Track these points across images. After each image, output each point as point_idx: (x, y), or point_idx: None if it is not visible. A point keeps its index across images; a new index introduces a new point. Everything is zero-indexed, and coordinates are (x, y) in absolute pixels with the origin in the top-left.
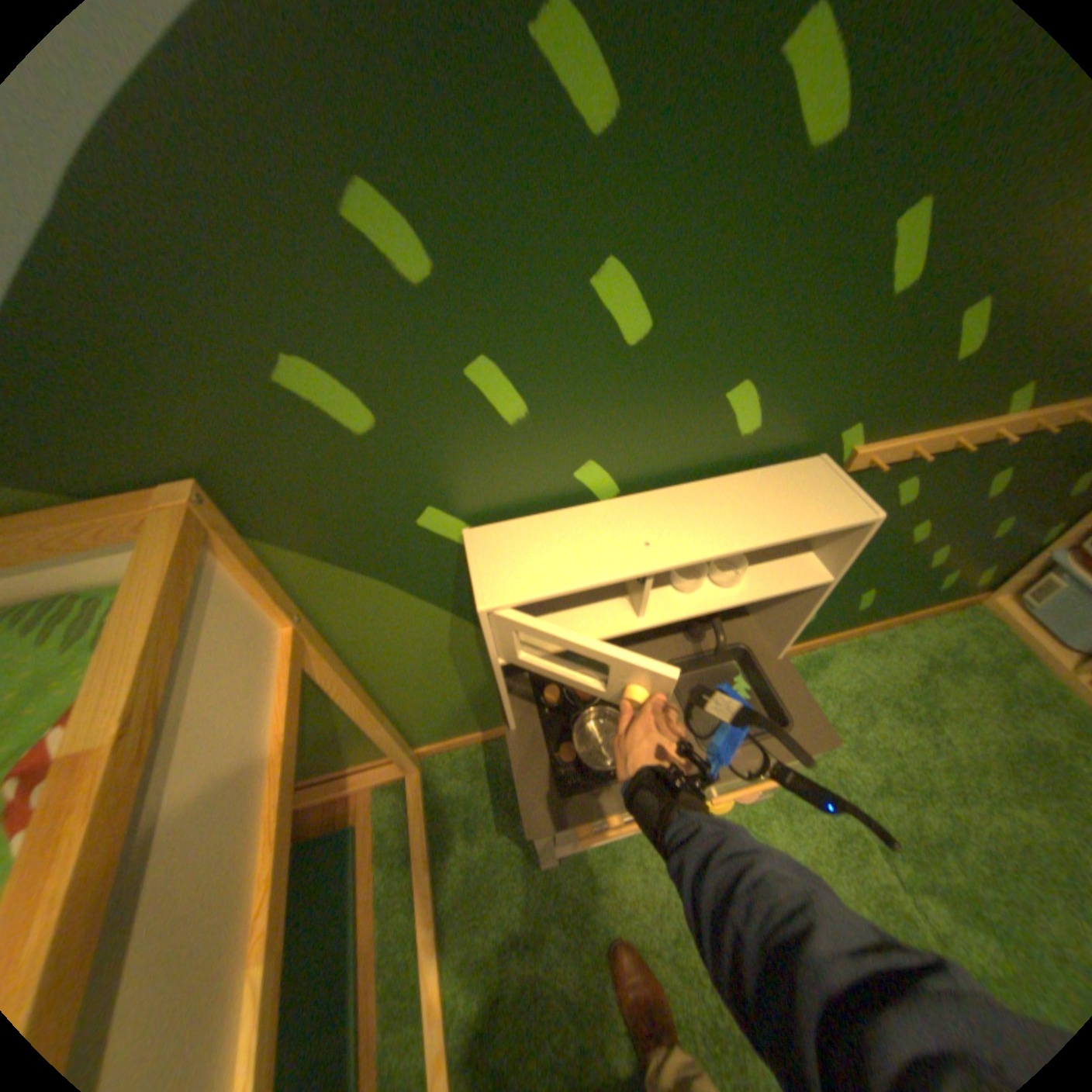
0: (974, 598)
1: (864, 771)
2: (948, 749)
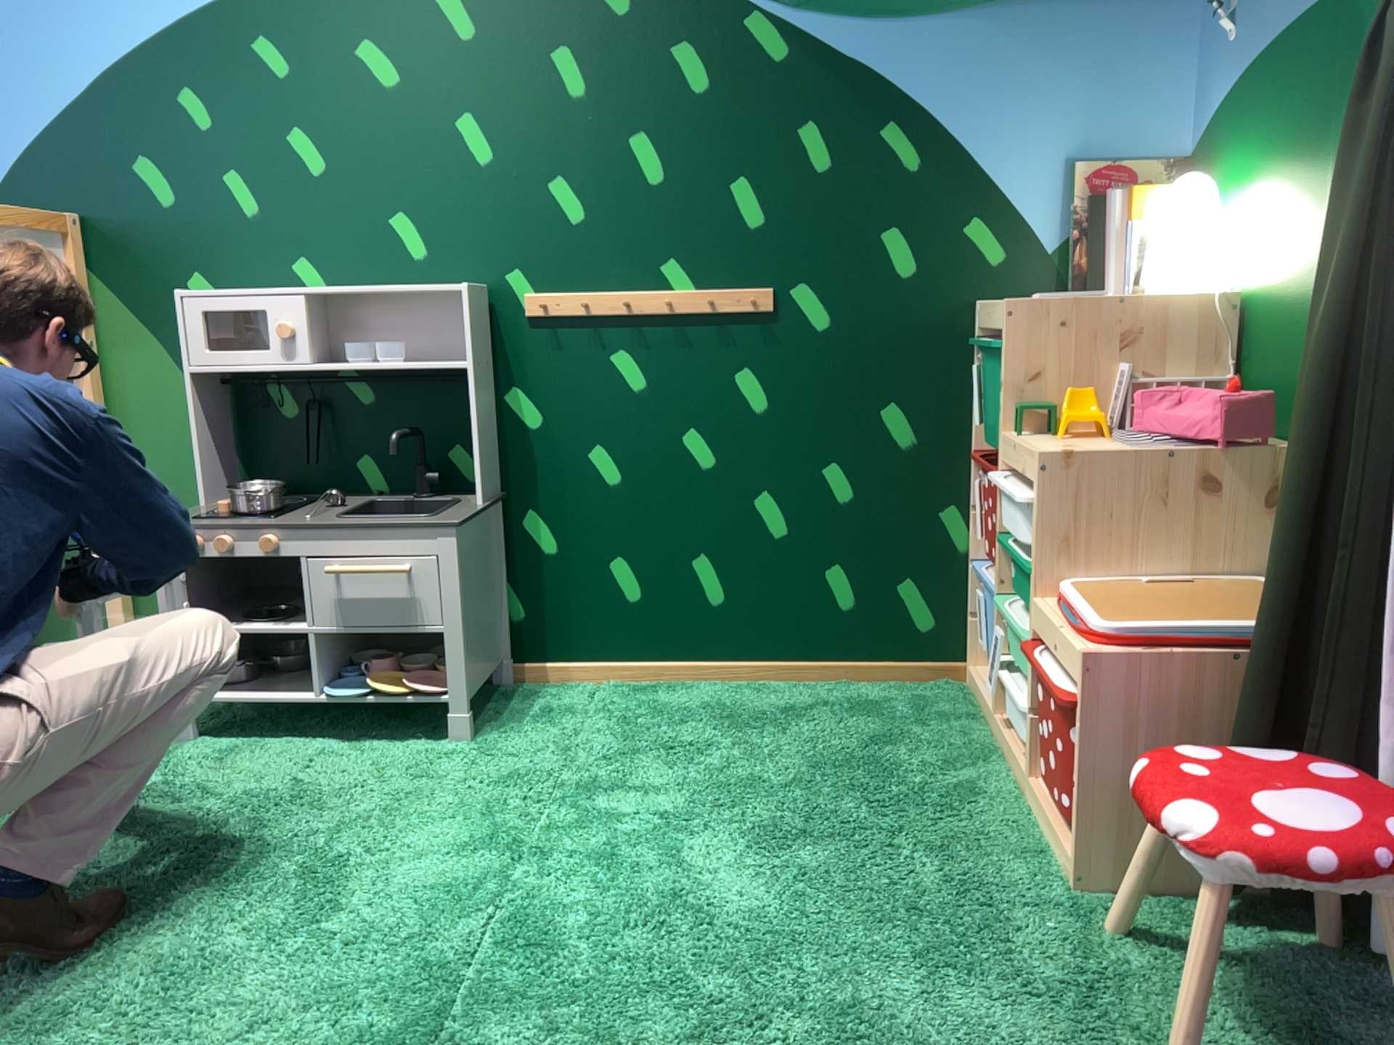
0: (936, 661)
1: (617, 747)
2: (752, 749)
